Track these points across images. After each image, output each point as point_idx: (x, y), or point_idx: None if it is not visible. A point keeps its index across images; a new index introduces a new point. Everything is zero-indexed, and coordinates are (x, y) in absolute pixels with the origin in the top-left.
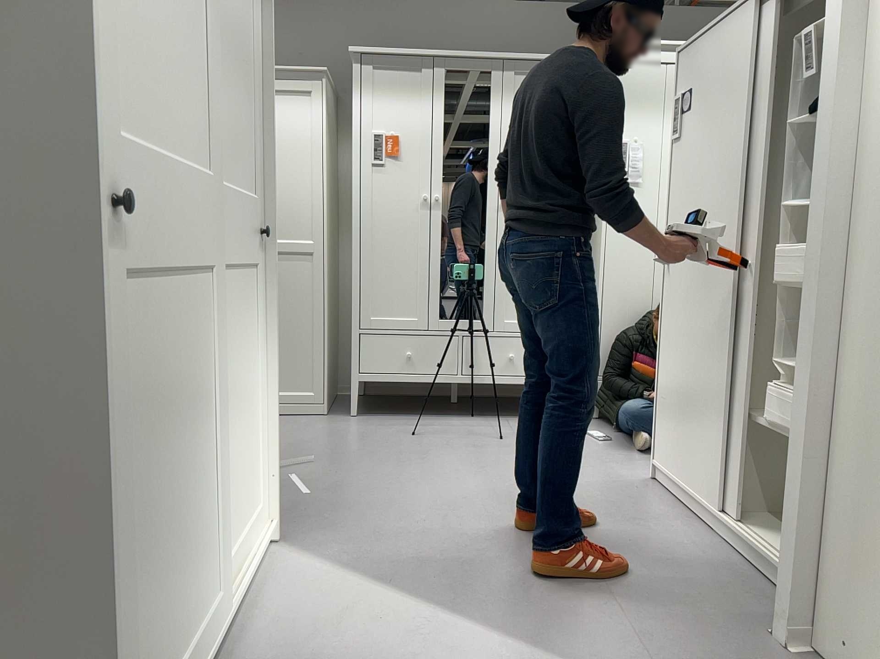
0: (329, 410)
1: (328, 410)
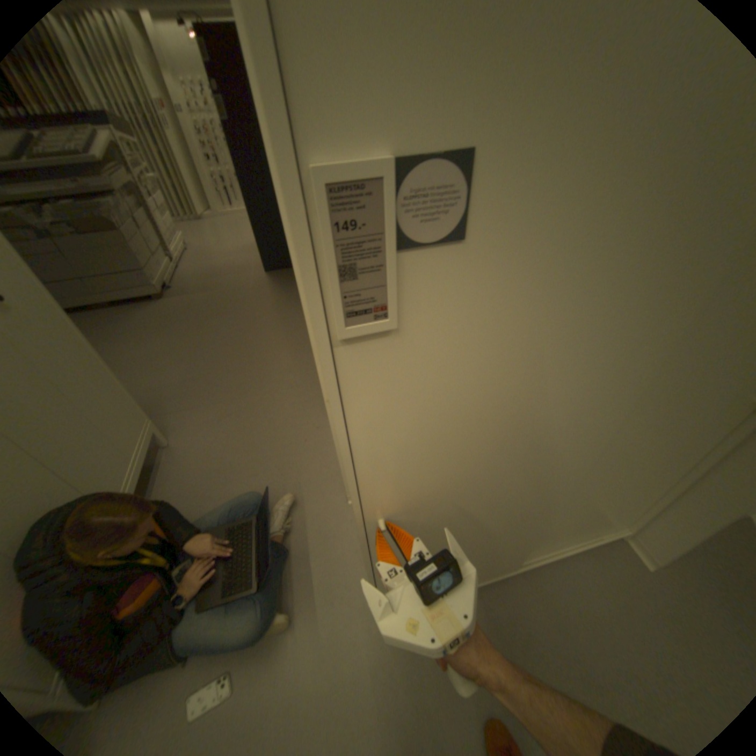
0: None
1: None
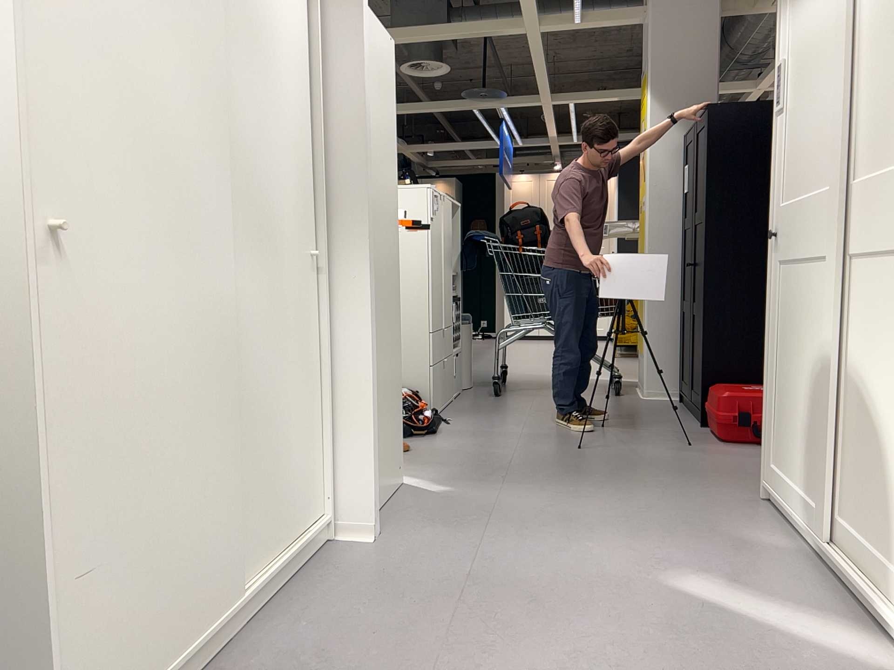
0: None
1: None
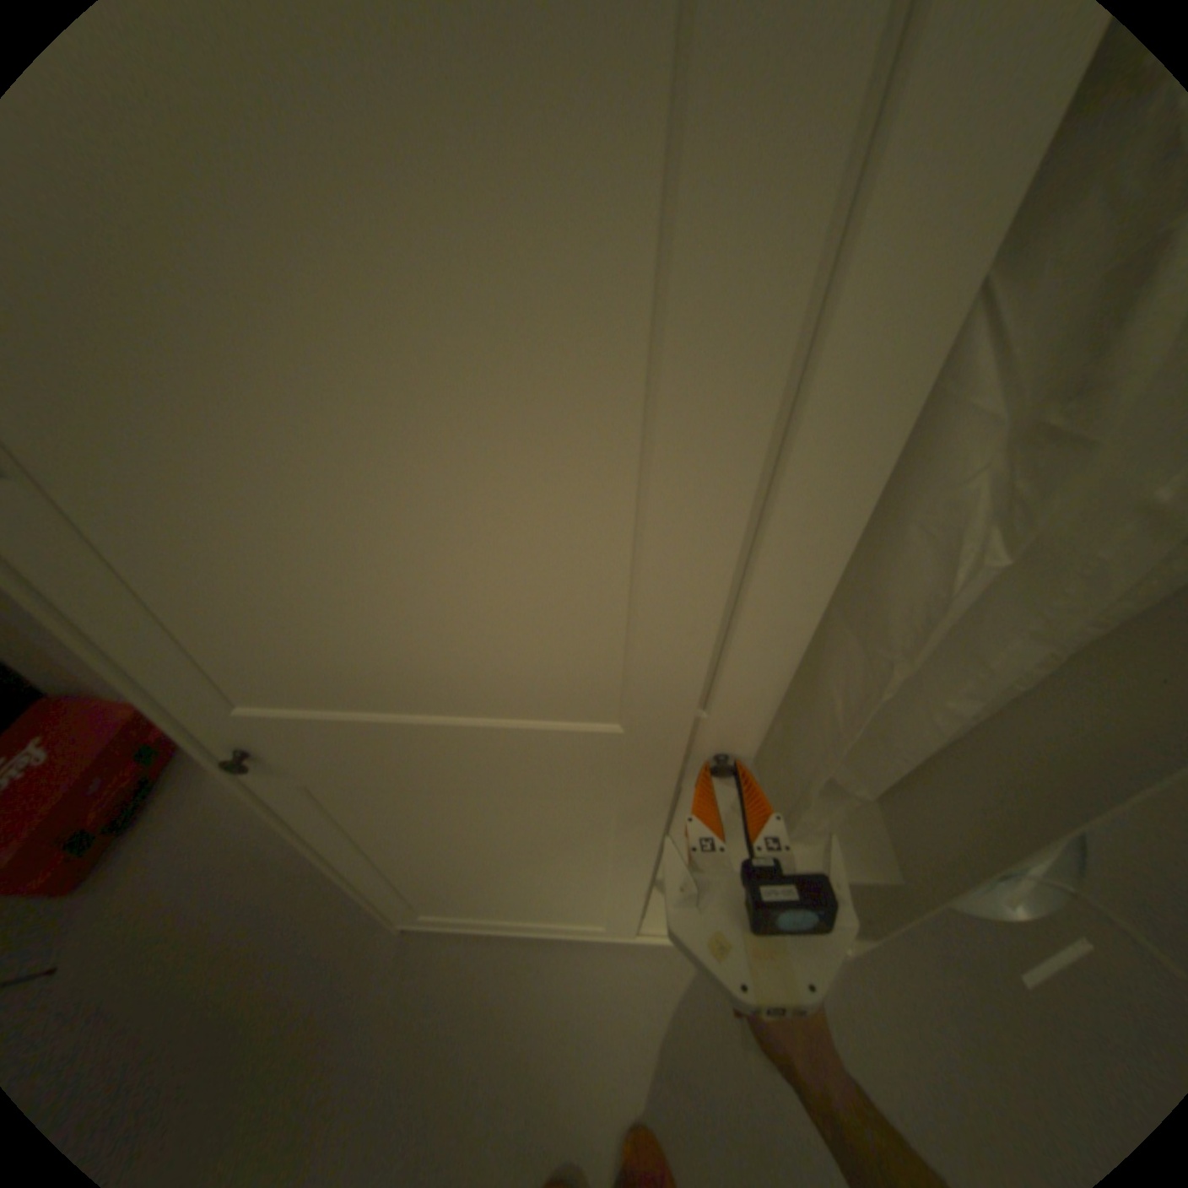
0: None
1: None
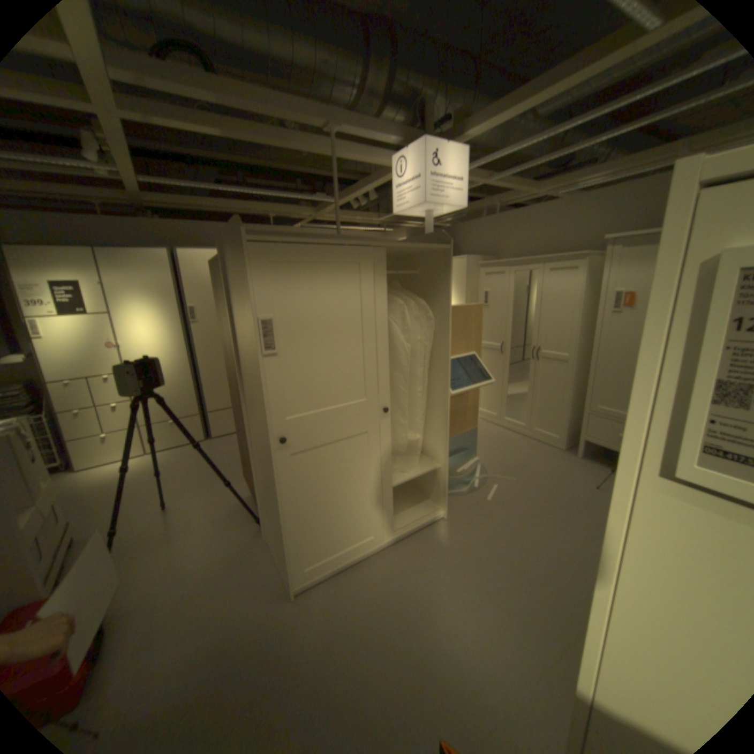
0: (570, 448)
1: (568, 448)
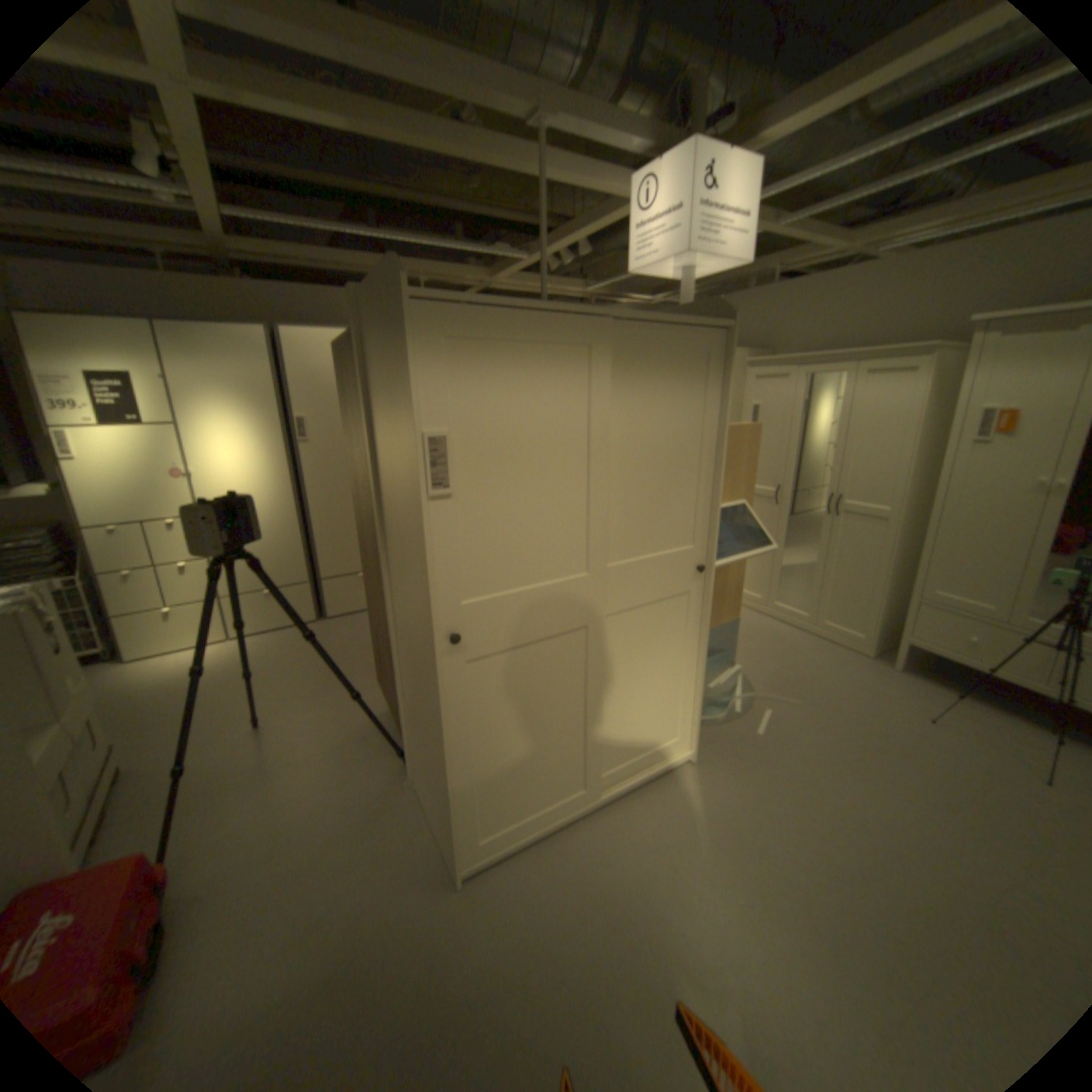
0: (882, 654)
1: (880, 655)
